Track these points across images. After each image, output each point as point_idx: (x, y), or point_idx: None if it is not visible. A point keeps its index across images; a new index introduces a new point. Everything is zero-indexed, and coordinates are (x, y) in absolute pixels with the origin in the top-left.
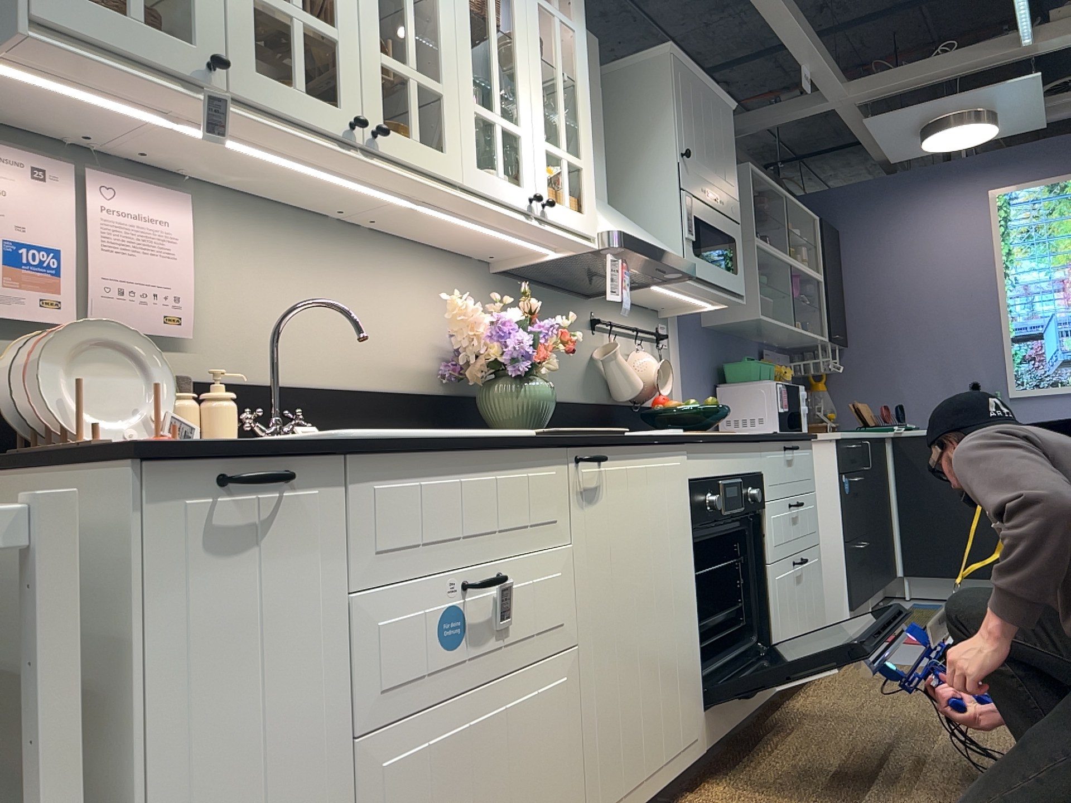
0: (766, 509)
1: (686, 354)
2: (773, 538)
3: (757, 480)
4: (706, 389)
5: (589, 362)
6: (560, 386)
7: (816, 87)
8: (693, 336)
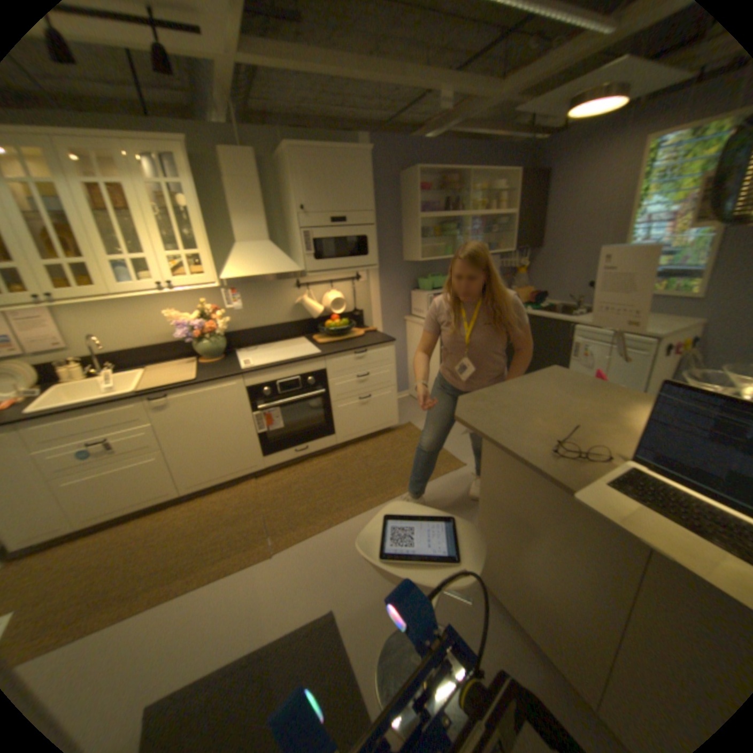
0: (328, 384)
1: (381, 281)
2: (333, 394)
3: (317, 374)
4: (400, 294)
5: (293, 305)
6: (271, 320)
7: (466, 96)
8: (390, 269)
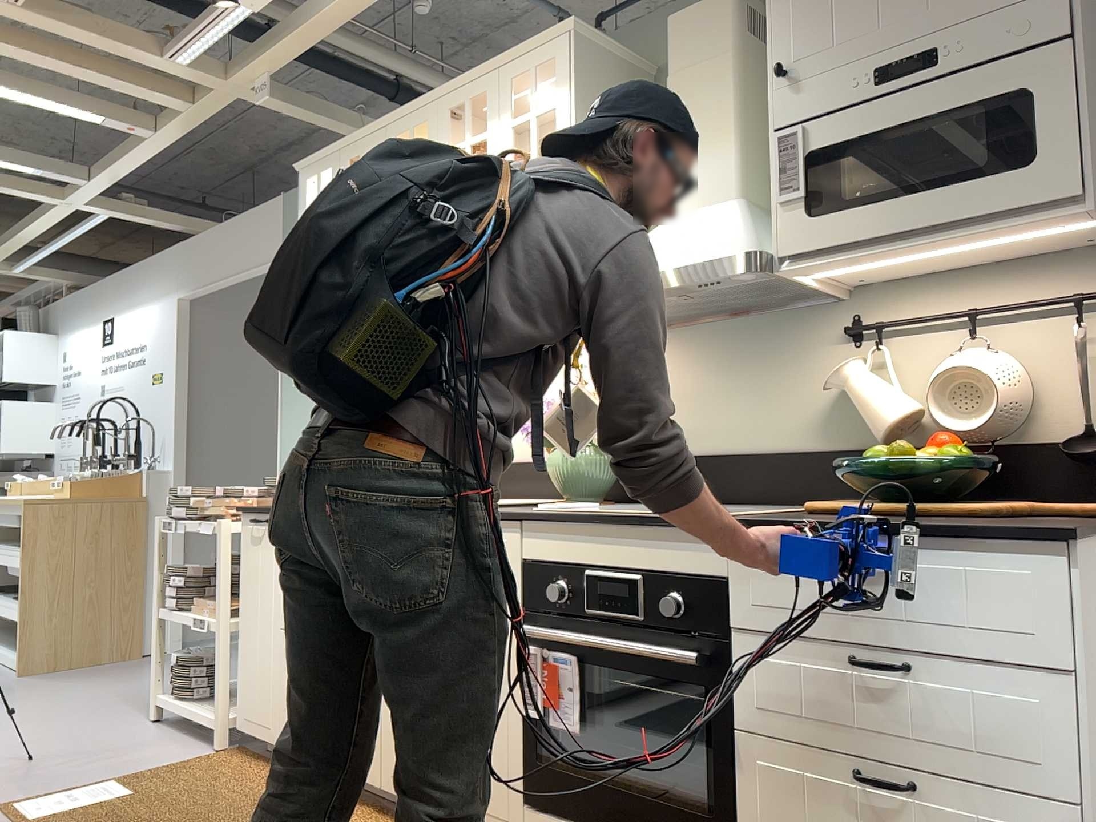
0: (734, 639)
1: None
2: (749, 692)
3: (701, 586)
4: None
5: (835, 391)
6: (764, 433)
7: None
8: None
